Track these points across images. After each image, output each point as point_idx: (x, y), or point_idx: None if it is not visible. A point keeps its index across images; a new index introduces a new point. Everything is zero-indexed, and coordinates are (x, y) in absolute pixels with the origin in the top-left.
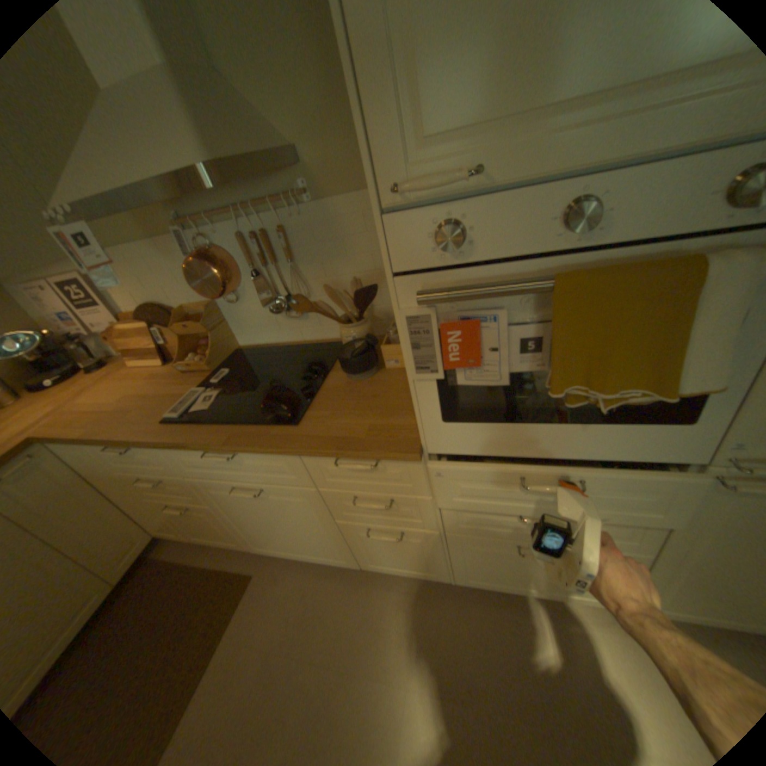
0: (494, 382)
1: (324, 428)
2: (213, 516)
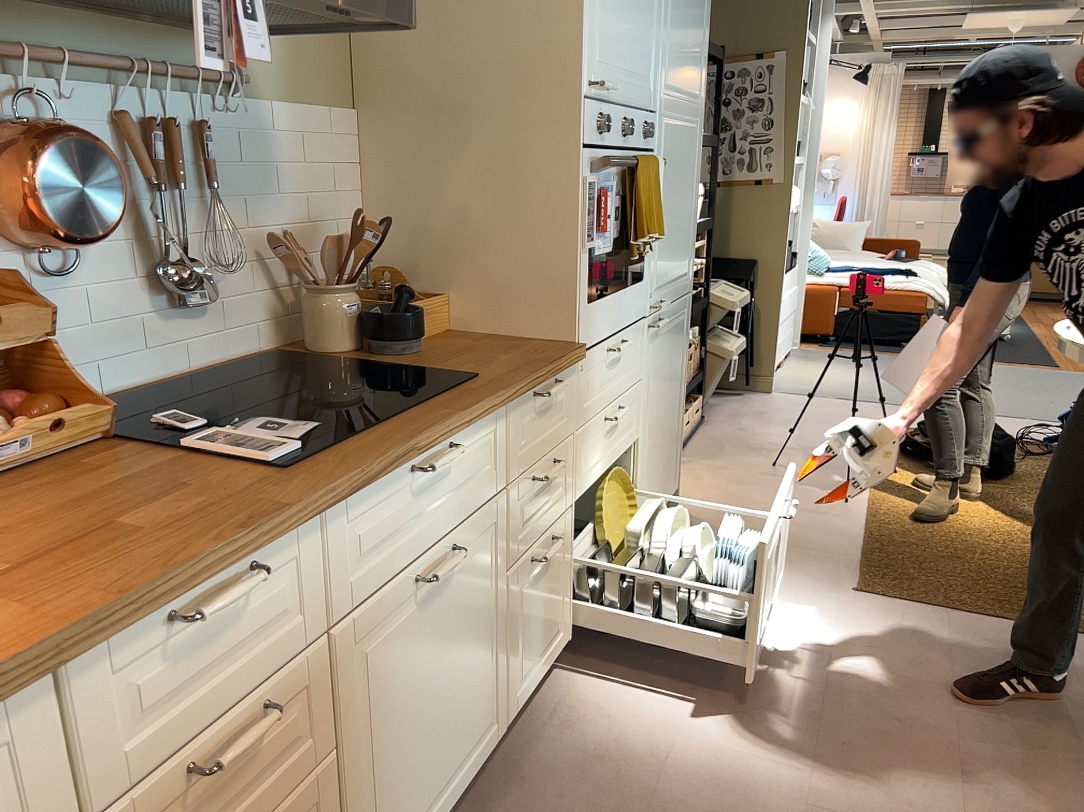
0: (608, 249)
1: (501, 367)
2: (328, 796)
